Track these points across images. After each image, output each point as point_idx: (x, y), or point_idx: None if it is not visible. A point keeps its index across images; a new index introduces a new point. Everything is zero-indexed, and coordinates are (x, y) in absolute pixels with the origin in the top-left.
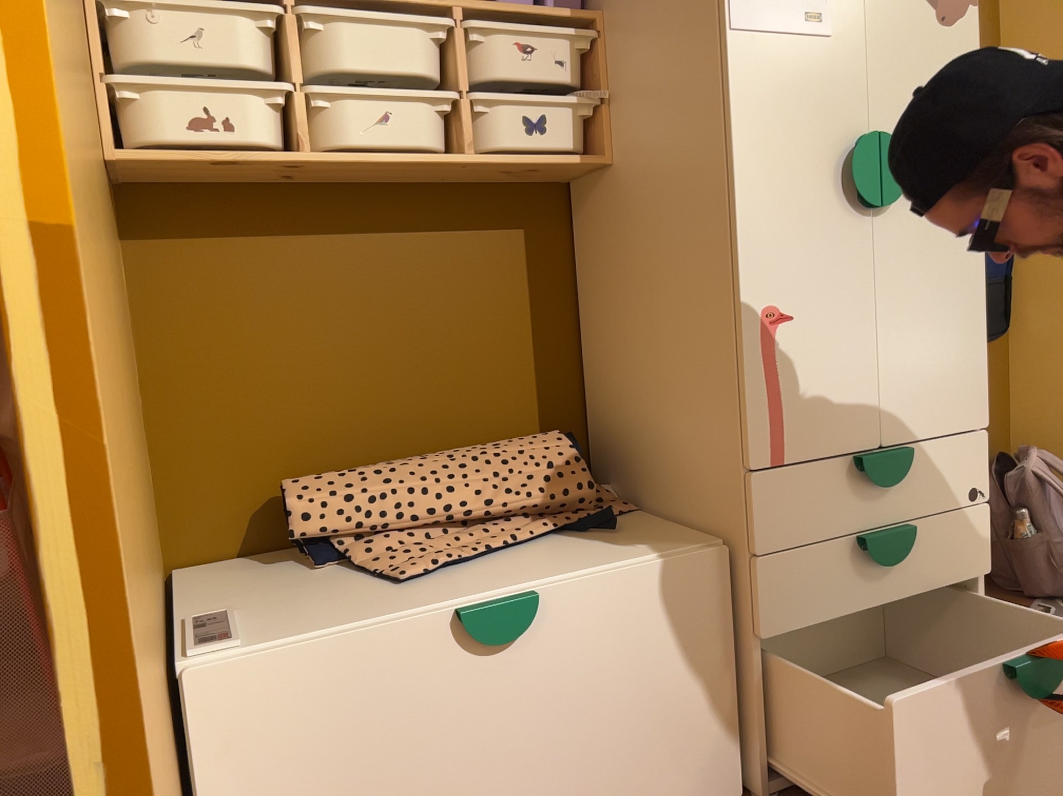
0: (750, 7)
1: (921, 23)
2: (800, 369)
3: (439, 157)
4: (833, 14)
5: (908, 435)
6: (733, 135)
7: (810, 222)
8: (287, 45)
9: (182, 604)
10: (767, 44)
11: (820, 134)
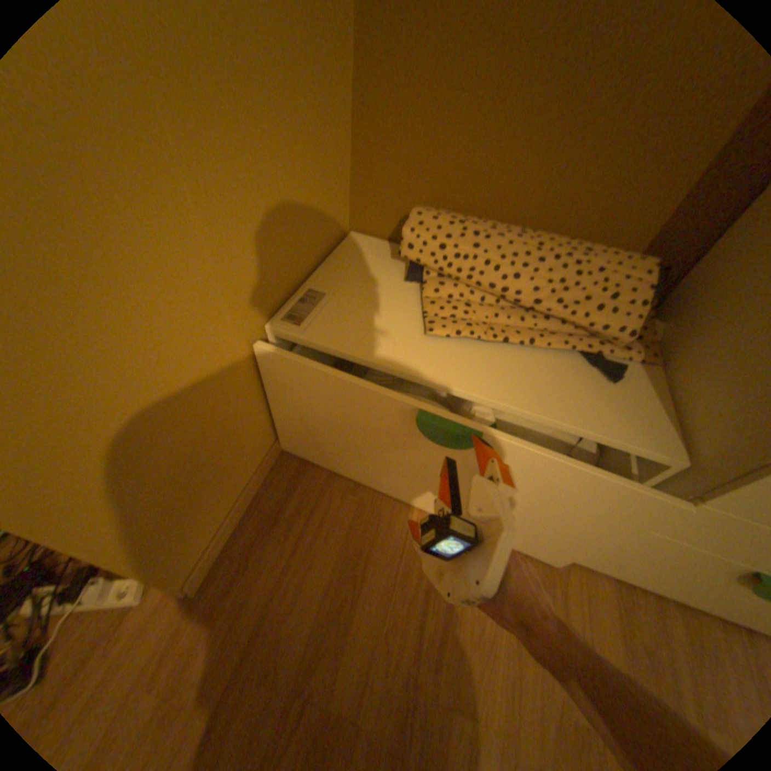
0: None
1: None
2: None
3: None
4: None
5: None
6: None
7: None
8: None
9: (322, 266)
10: None
11: None
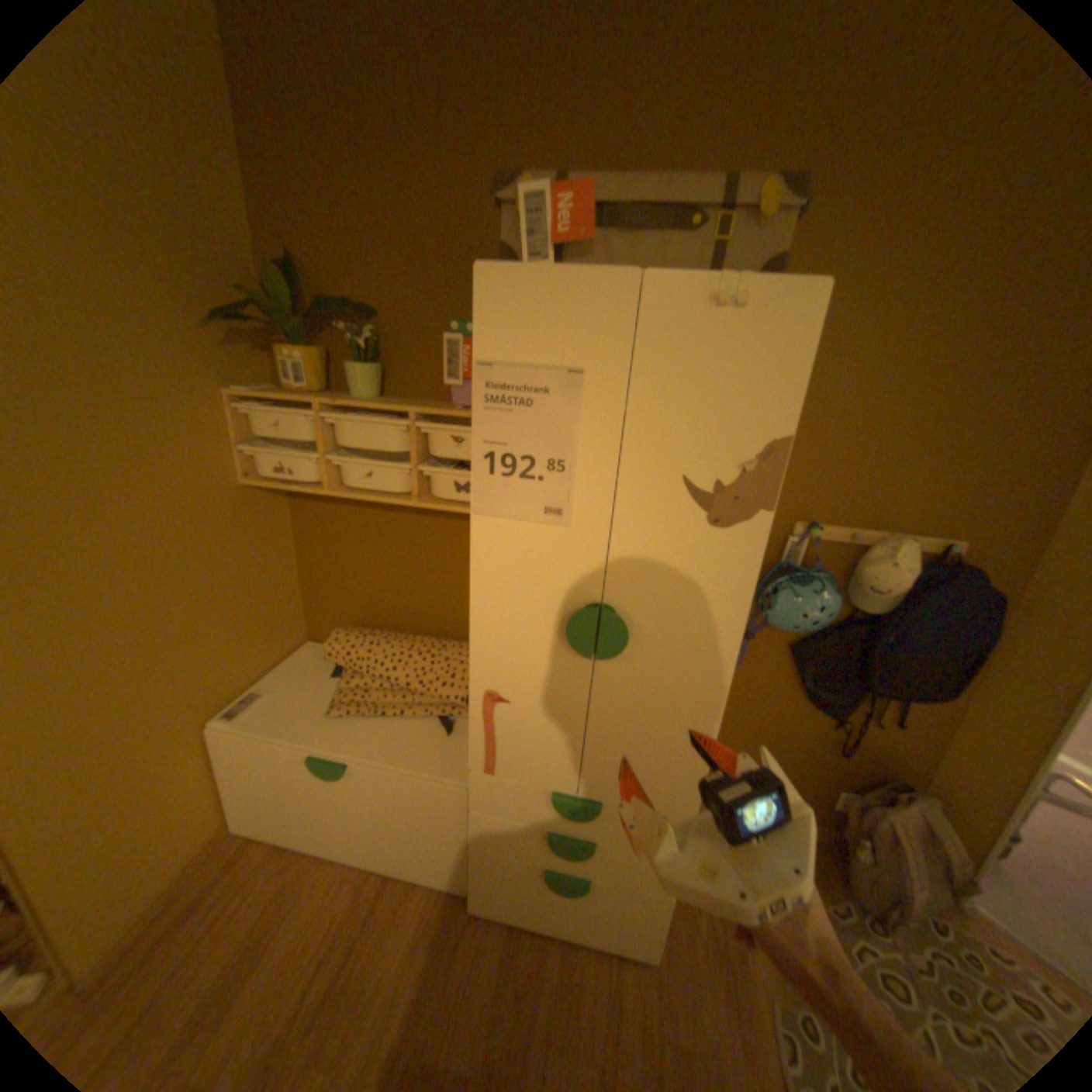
0: (492, 500)
1: (684, 524)
2: (511, 732)
3: (396, 503)
4: (575, 511)
5: (604, 798)
6: (473, 582)
7: (532, 651)
8: (328, 425)
9: (271, 674)
10: (507, 527)
11: (550, 596)
